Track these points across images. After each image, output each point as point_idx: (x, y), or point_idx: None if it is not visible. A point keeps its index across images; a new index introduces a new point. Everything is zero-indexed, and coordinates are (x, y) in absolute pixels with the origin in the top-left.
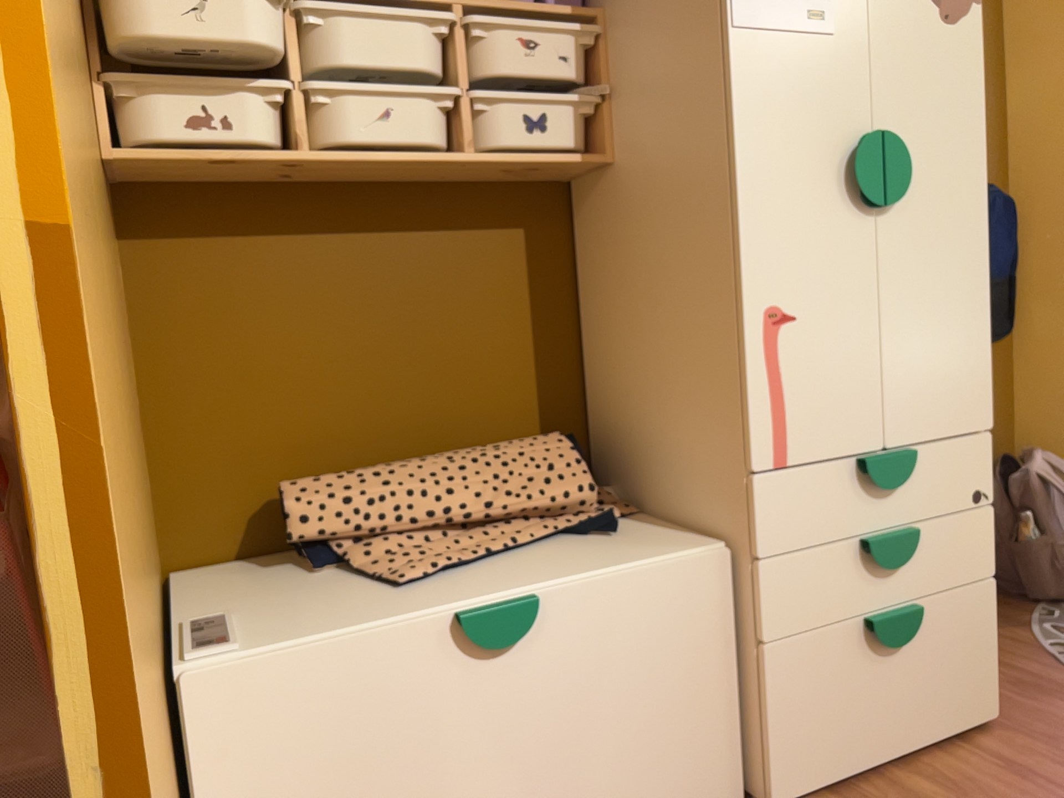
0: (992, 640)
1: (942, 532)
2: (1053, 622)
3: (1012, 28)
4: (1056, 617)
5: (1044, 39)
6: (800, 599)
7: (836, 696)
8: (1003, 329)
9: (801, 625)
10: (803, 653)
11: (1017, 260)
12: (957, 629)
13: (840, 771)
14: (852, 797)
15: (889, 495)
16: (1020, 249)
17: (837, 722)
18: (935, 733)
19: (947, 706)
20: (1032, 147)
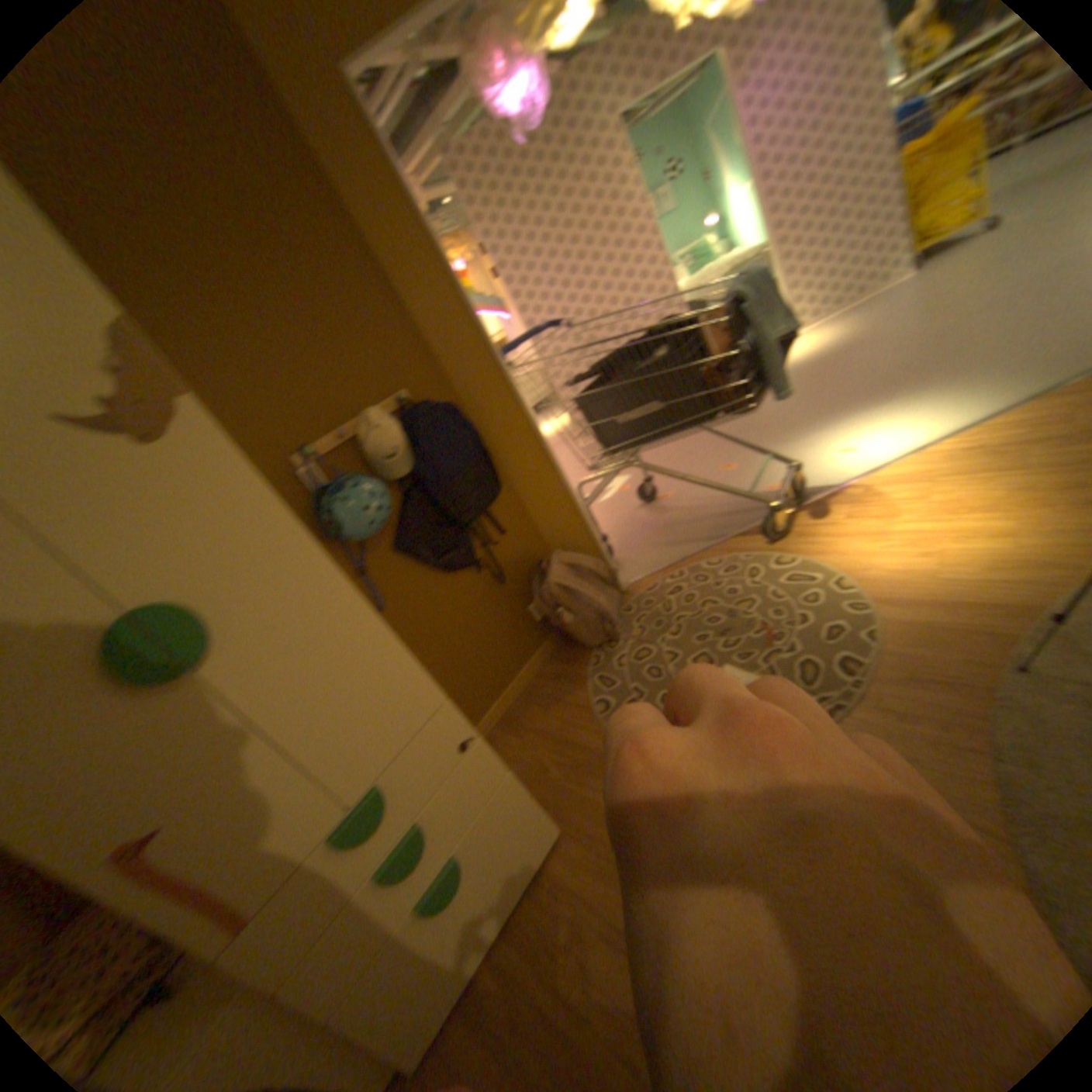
0: (530, 804)
1: (447, 796)
2: (599, 677)
3: (387, 259)
4: (600, 670)
5: (414, 261)
6: (340, 964)
7: (421, 968)
8: (497, 493)
9: (355, 974)
10: (370, 984)
11: (483, 439)
12: (498, 828)
13: (455, 993)
14: (469, 1006)
15: (377, 831)
16: (486, 424)
17: (433, 977)
18: (518, 892)
19: (518, 870)
20: (453, 348)
